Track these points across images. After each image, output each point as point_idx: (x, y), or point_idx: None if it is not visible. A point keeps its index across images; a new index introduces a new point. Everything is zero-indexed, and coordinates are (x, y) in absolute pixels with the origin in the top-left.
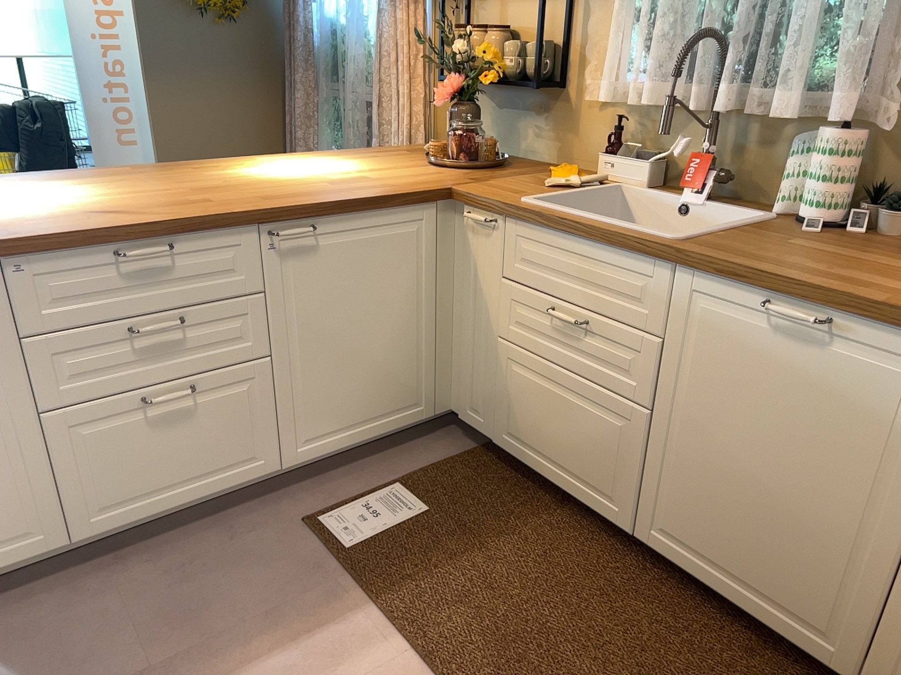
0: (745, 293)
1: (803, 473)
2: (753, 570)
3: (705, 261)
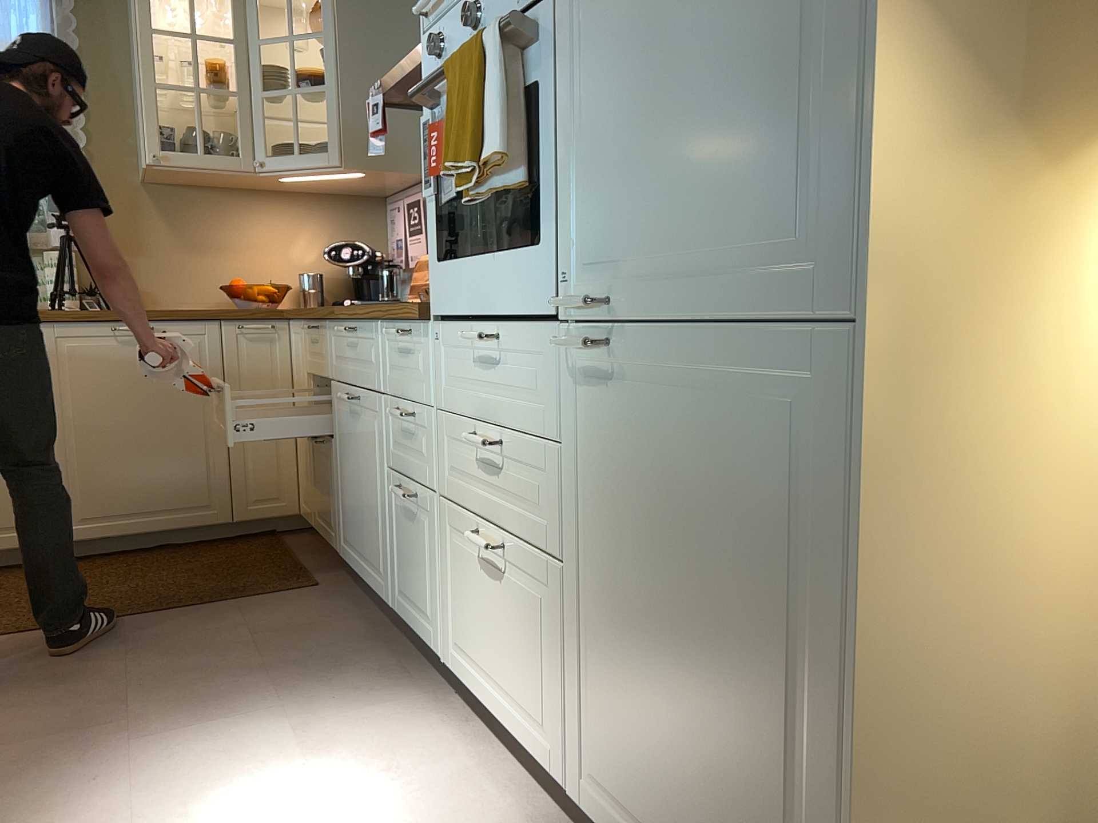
0: (96, 328)
1: (165, 419)
2: (156, 498)
3: (62, 315)
